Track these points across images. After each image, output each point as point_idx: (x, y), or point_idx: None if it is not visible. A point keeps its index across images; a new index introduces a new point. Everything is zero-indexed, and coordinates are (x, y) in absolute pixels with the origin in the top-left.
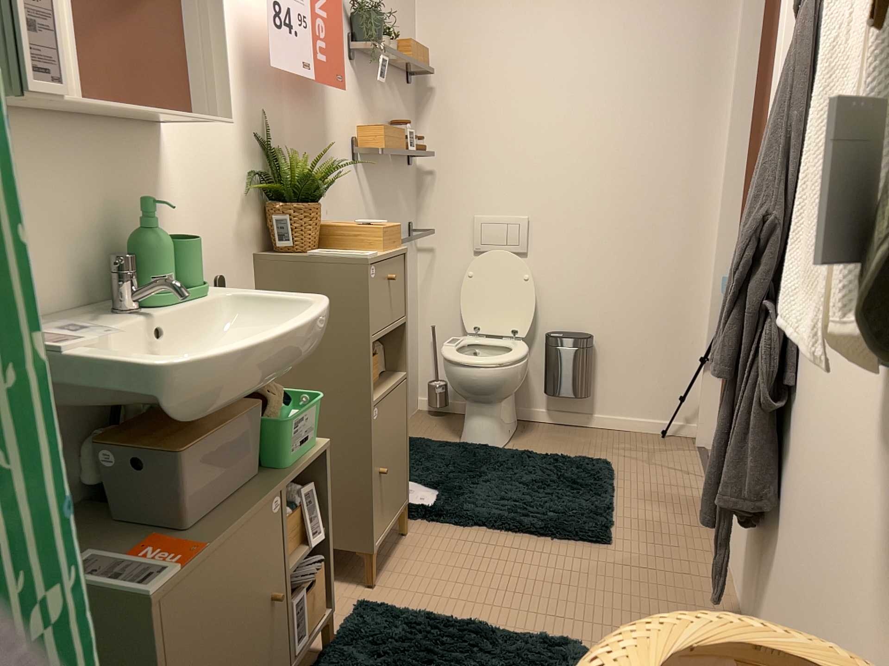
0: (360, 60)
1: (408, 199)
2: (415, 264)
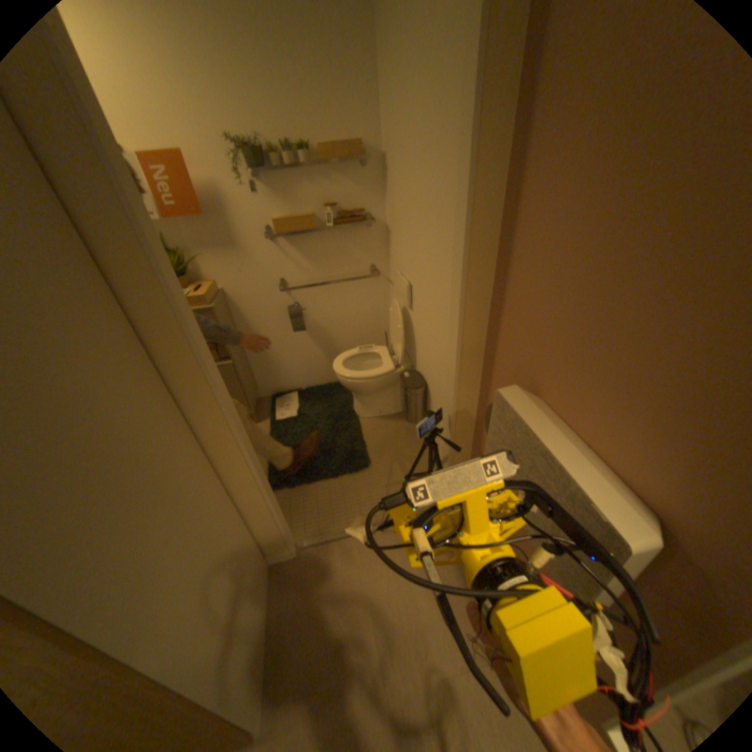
0: (268, 172)
1: (368, 251)
2: (384, 291)
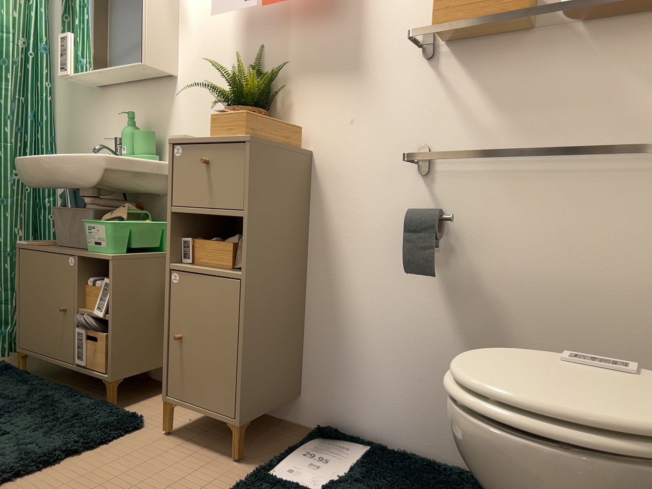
0: None
1: None
2: None
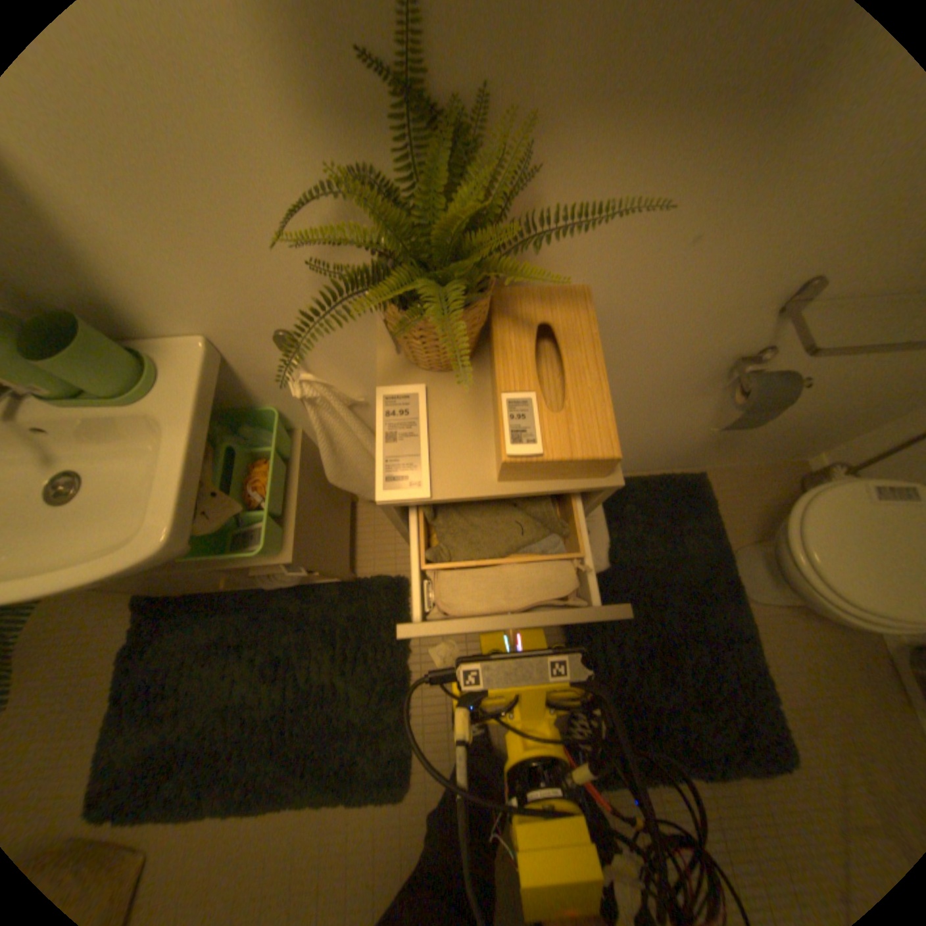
0: None
1: None
2: None
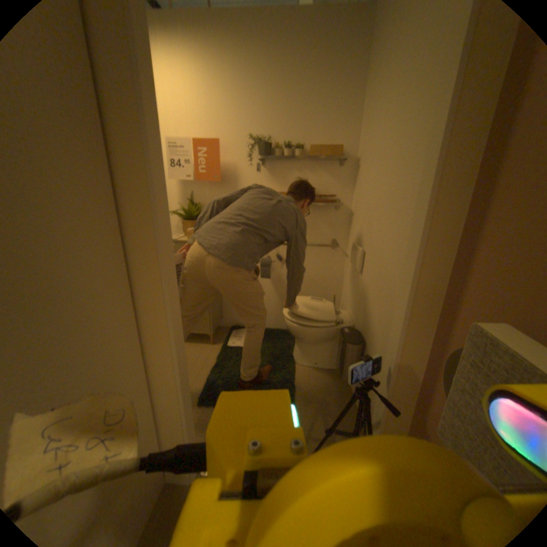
0: (272, 160)
1: (334, 225)
2: (341, 260)
